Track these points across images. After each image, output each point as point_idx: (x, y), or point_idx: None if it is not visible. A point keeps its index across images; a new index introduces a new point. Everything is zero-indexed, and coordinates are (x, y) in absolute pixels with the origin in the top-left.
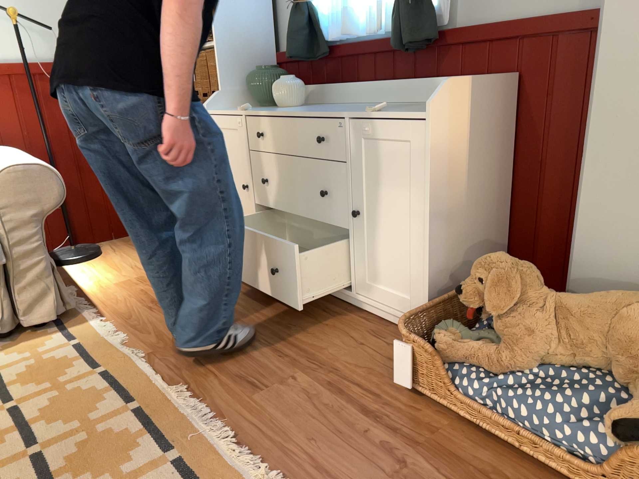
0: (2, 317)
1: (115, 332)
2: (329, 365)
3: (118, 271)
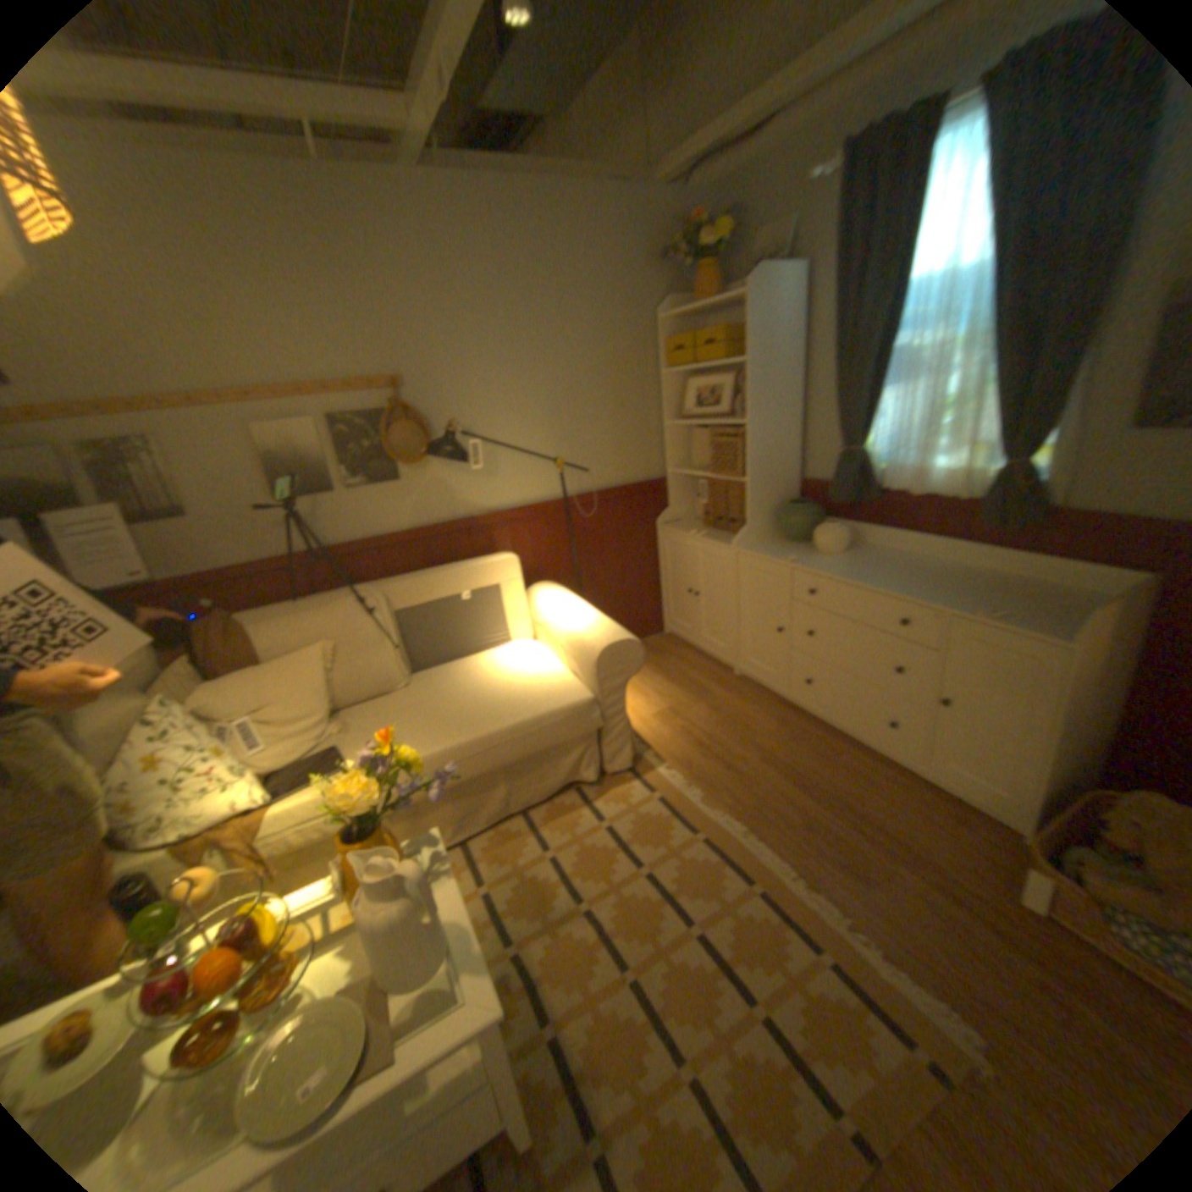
0: (591, 769)
1: (685, 787)
2: (927, 862)
3: (643, 698)
